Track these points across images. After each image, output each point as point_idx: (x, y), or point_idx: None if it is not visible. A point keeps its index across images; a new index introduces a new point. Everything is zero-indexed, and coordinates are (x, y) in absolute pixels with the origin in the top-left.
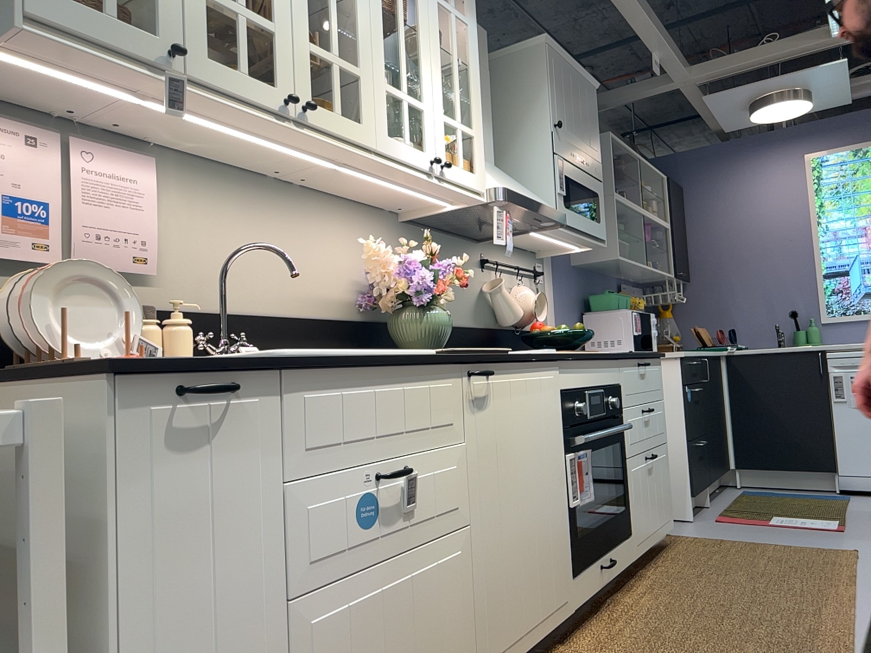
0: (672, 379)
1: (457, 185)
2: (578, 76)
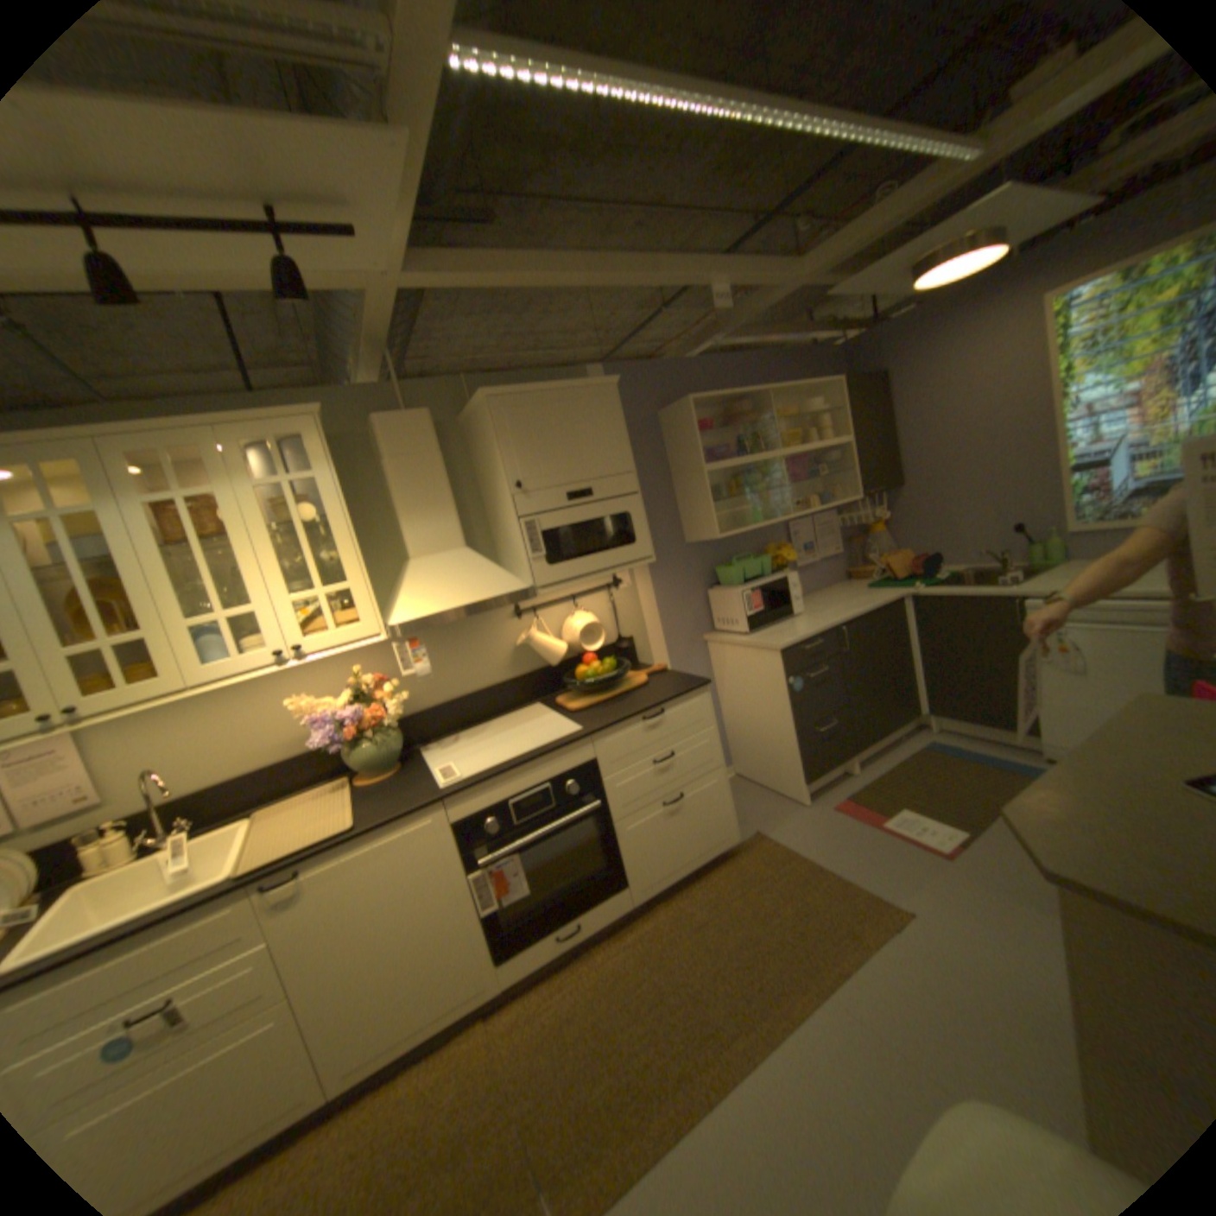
0: (776, 671)
1: (335, 647)
2: (565, 394)
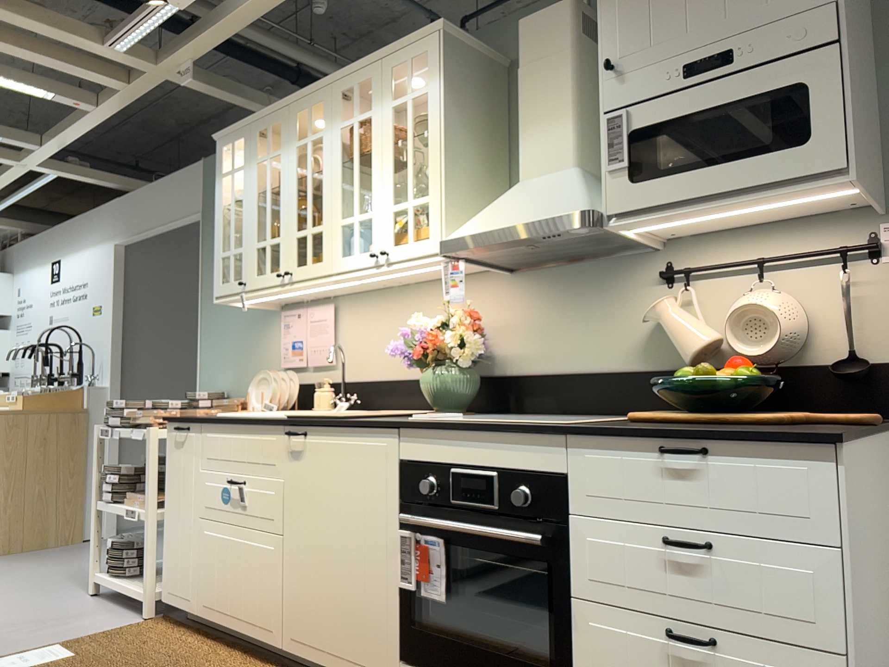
0: None
1: (410, 259)
2: None
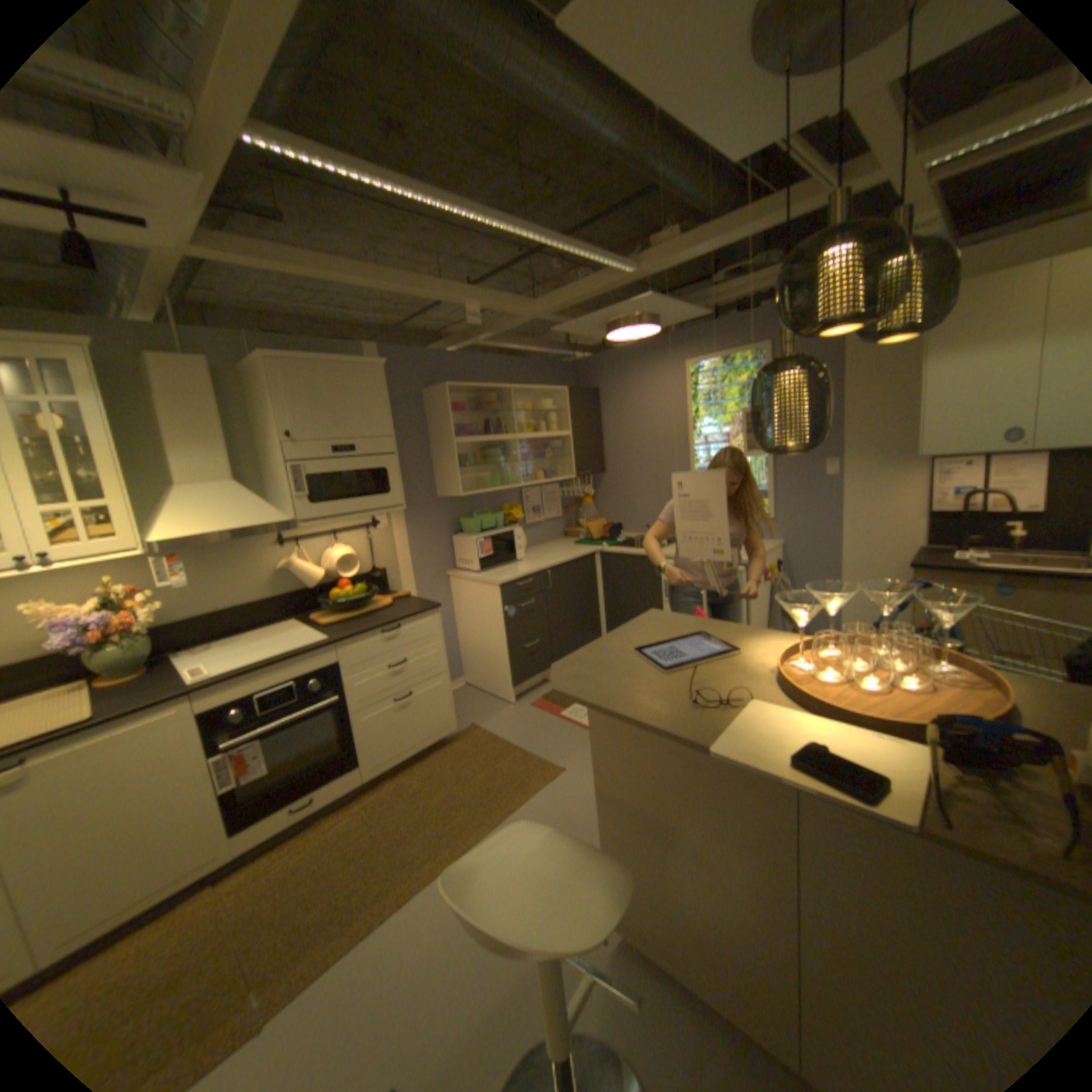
0: (496, 600)
1: (87, 557)
2: (337, 366)
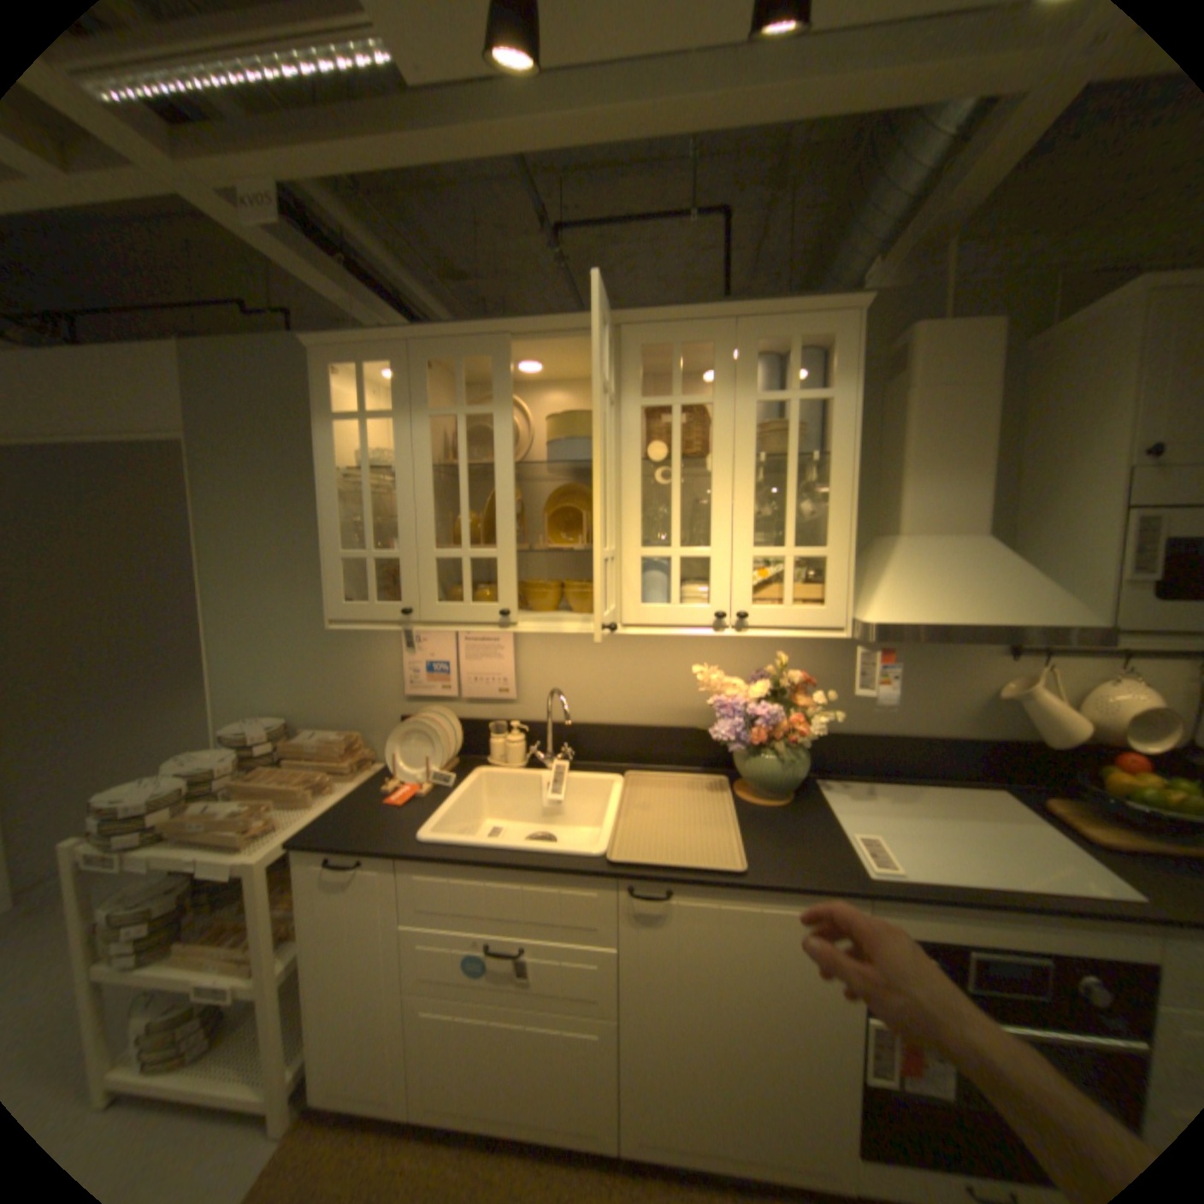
0: None
1: (782, 628)
2: None
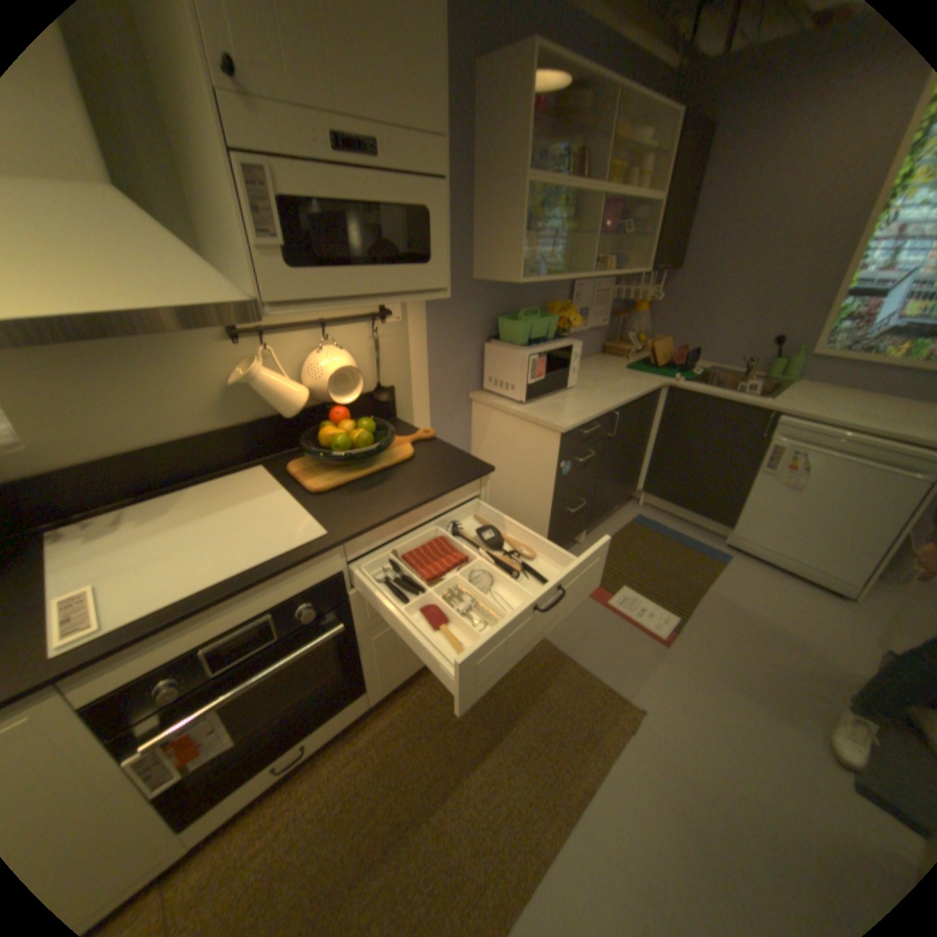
0: (549, 450)
1: None
2: None
